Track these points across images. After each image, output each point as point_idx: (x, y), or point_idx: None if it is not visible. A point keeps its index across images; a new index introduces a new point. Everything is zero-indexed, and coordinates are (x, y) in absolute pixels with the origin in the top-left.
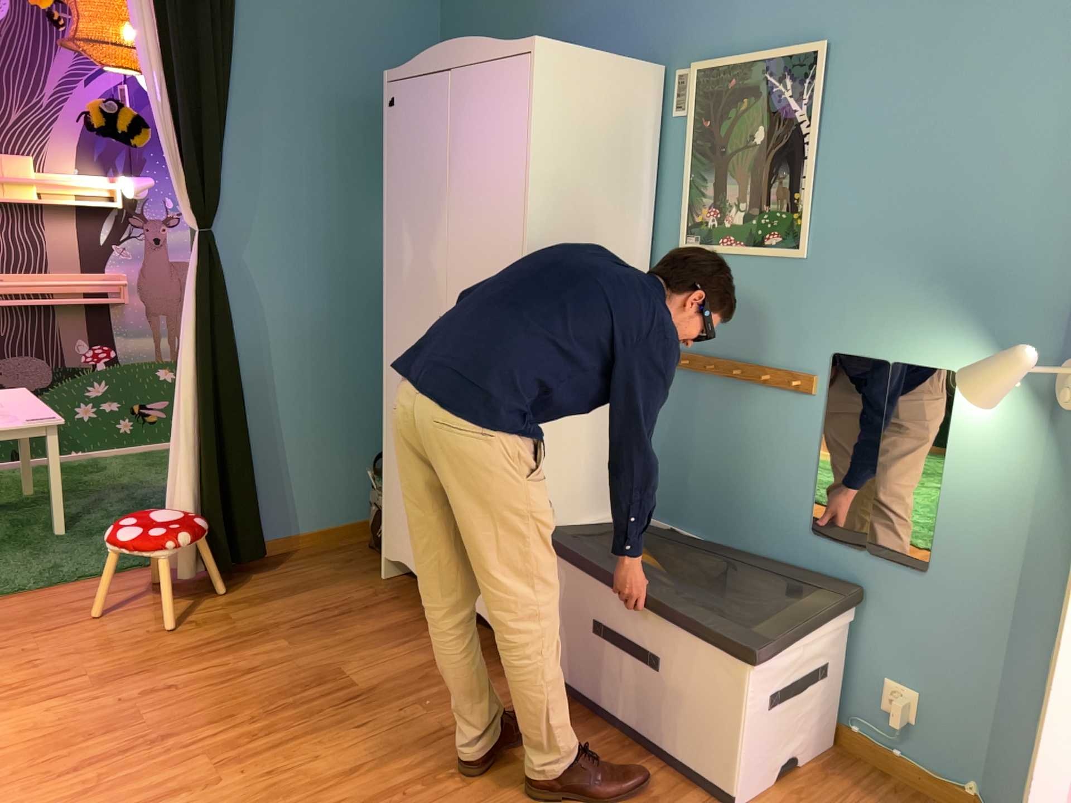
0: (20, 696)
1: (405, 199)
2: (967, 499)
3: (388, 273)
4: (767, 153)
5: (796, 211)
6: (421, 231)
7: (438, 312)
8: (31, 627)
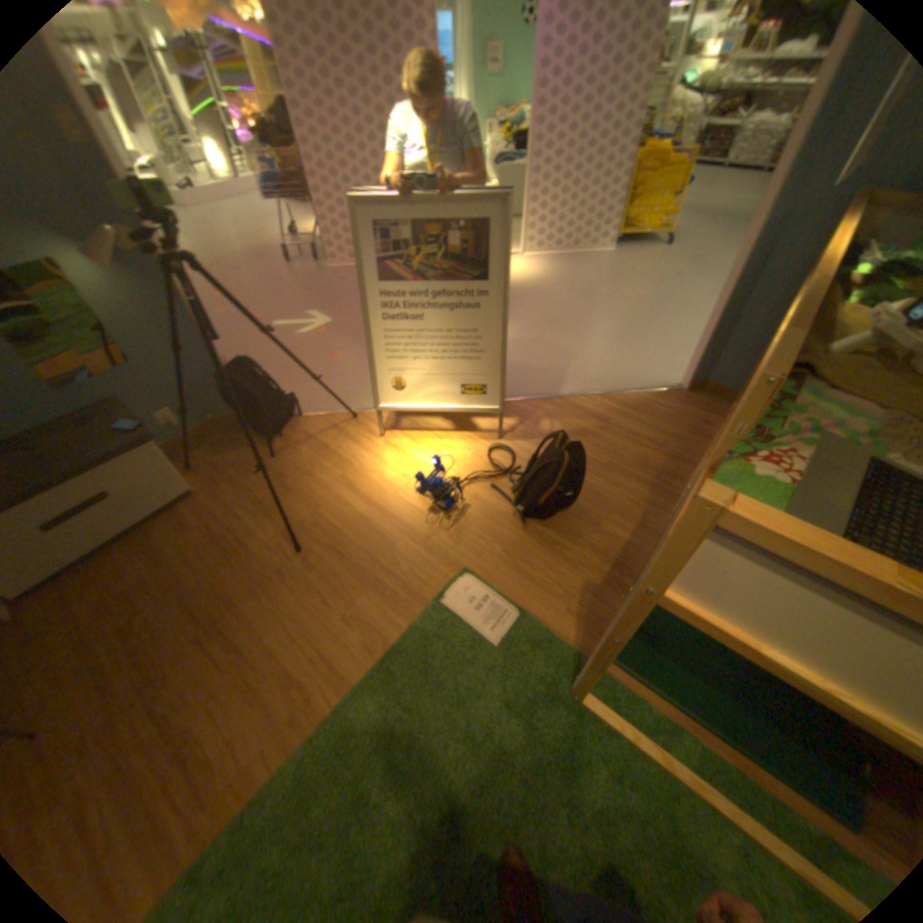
0: None
1: None
2: (117, 318)
3: None
4: None
5: None
6: None
7: None
8: None
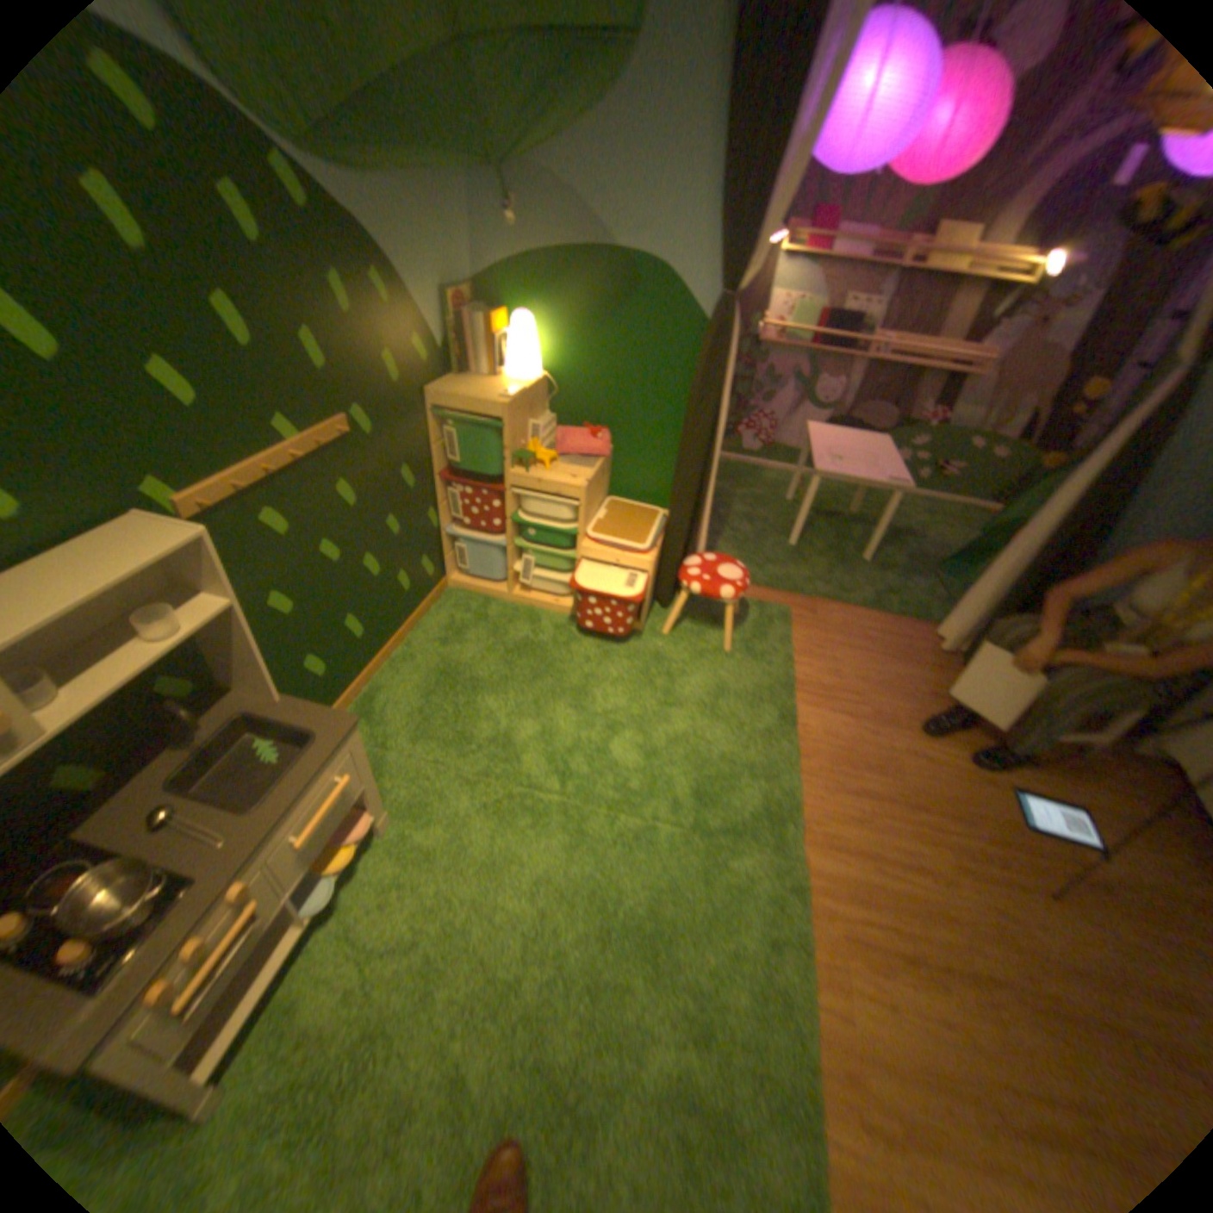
0: (828, 700)
1: None
2: None
3: None
4: None
5: None
6: None
7: None
8: (838, 639)
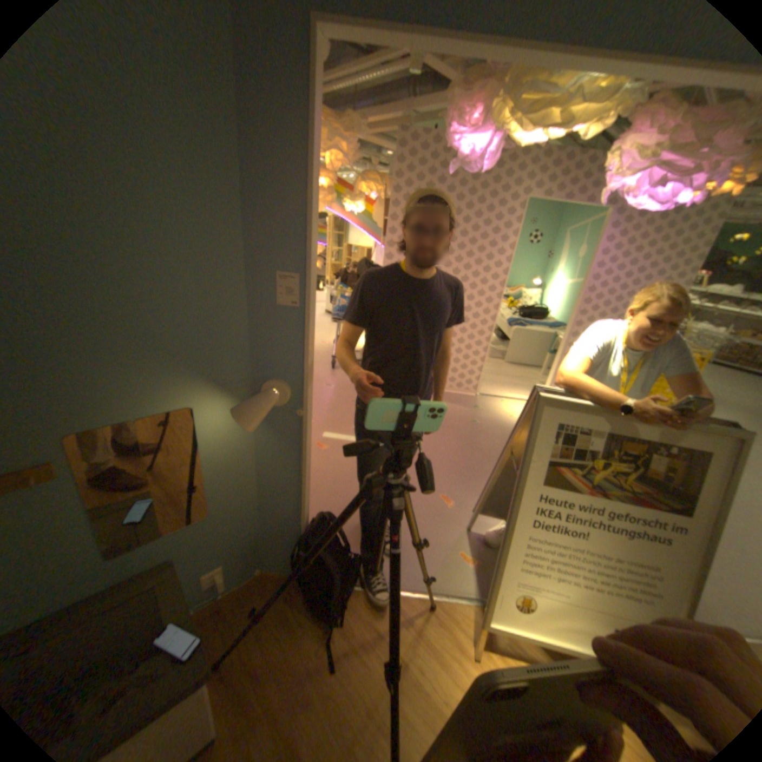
0: None
1: None
2: (221, 470)
3: None
4: None
5: None
6: None
7: None
8: None
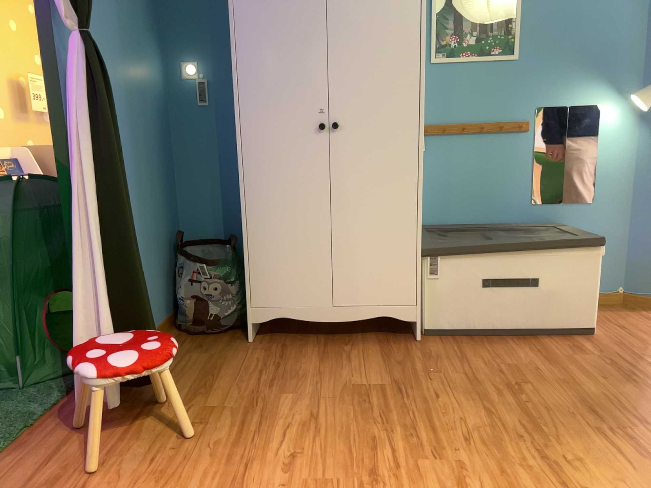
0: None
1: (264, 18)
2: (609, 162)
3: (242, 83)
4: (489, 2)
5: (510, 34)
6: (290, 43)
7: (318, 105)
8: None
